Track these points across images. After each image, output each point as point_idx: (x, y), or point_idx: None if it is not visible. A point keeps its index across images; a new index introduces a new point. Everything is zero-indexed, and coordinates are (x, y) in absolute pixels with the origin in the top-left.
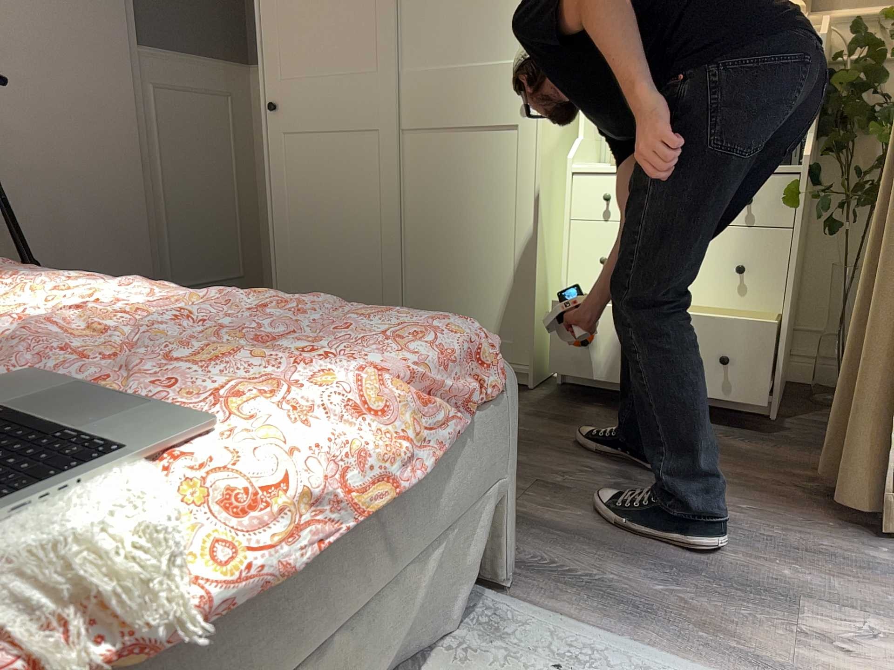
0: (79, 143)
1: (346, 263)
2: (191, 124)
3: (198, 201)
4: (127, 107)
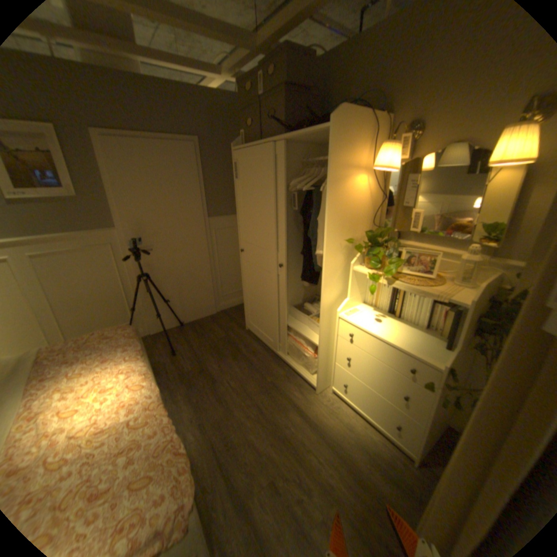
0: (184, 257)
1: (263, 314)
2: (228, 240)
3: (231, 266)
4: (202, 241)
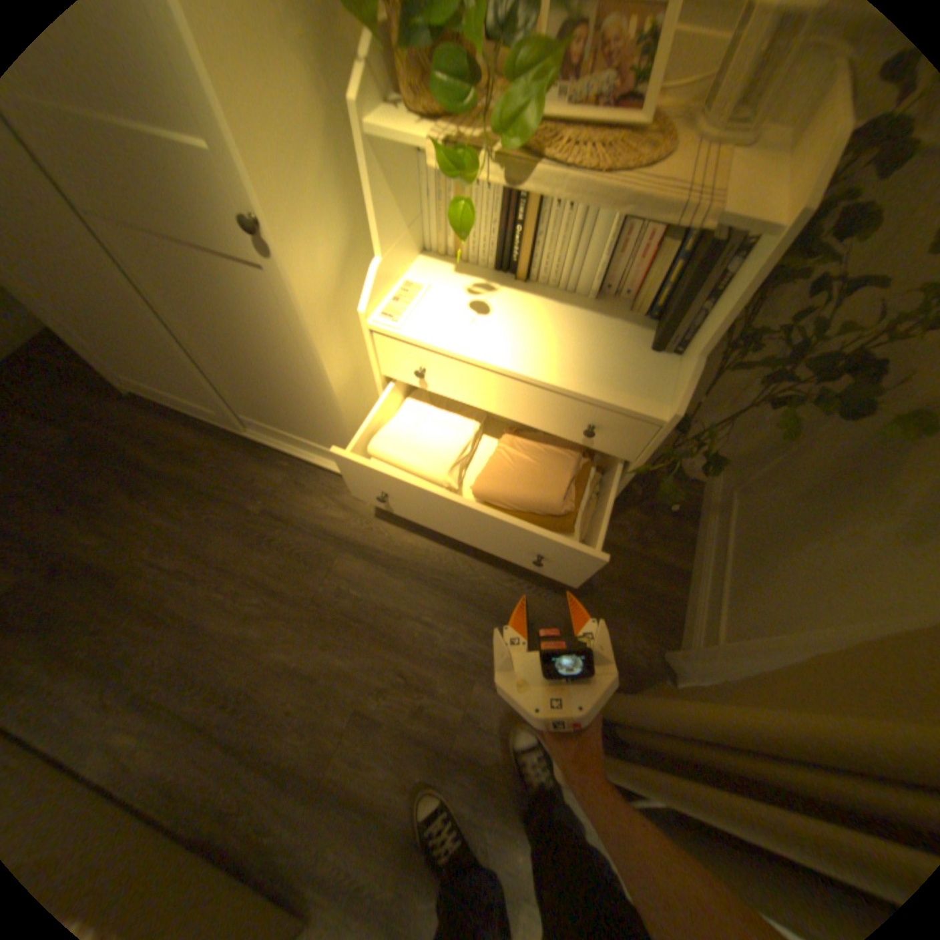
0: None
1: (139, 354)
2: None
3: None
4: None
